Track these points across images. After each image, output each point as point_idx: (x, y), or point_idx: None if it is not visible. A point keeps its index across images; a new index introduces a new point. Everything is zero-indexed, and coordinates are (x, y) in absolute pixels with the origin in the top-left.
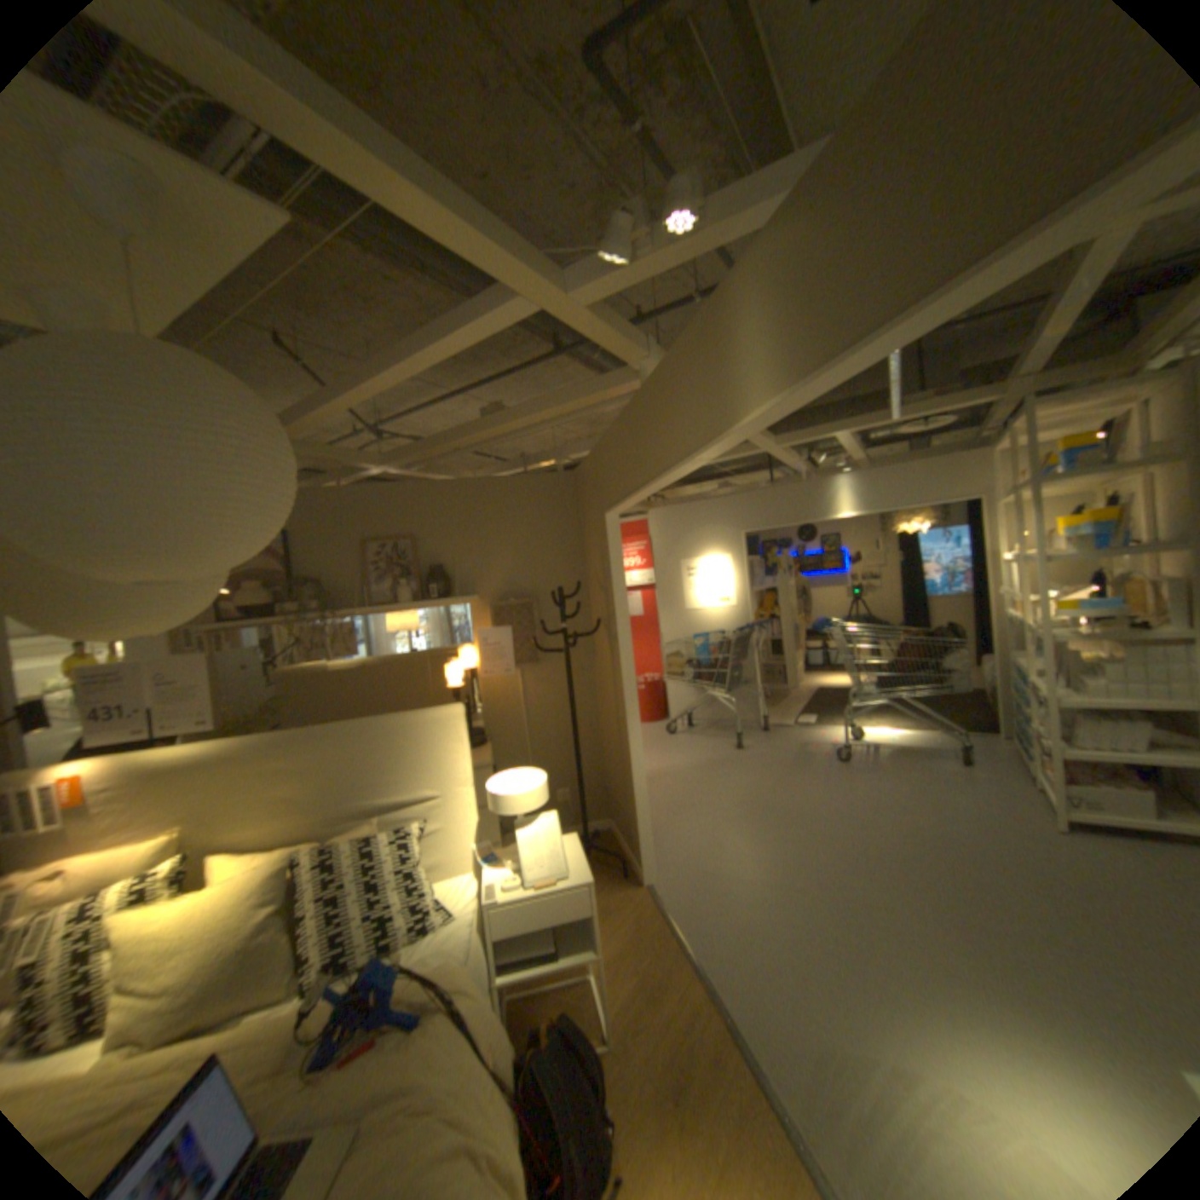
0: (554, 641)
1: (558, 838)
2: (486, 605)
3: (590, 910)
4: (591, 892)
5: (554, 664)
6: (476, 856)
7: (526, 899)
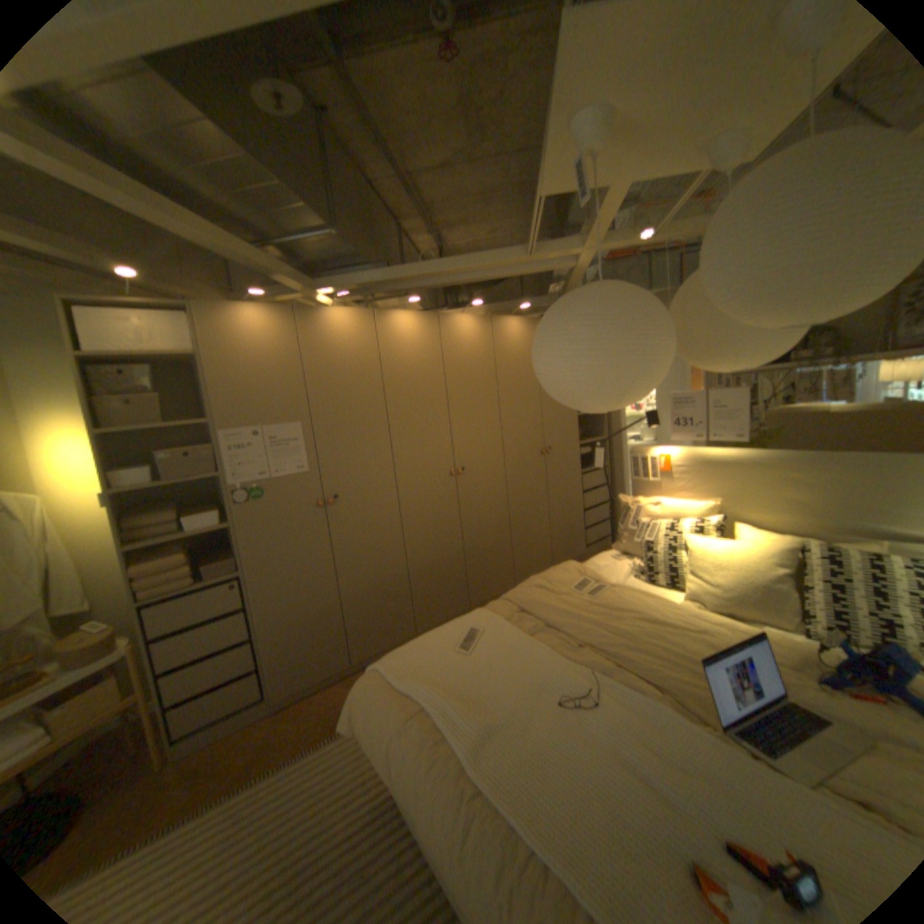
0: None
1: None
2: None
3: None
4: None
5: None
6: None
7: None
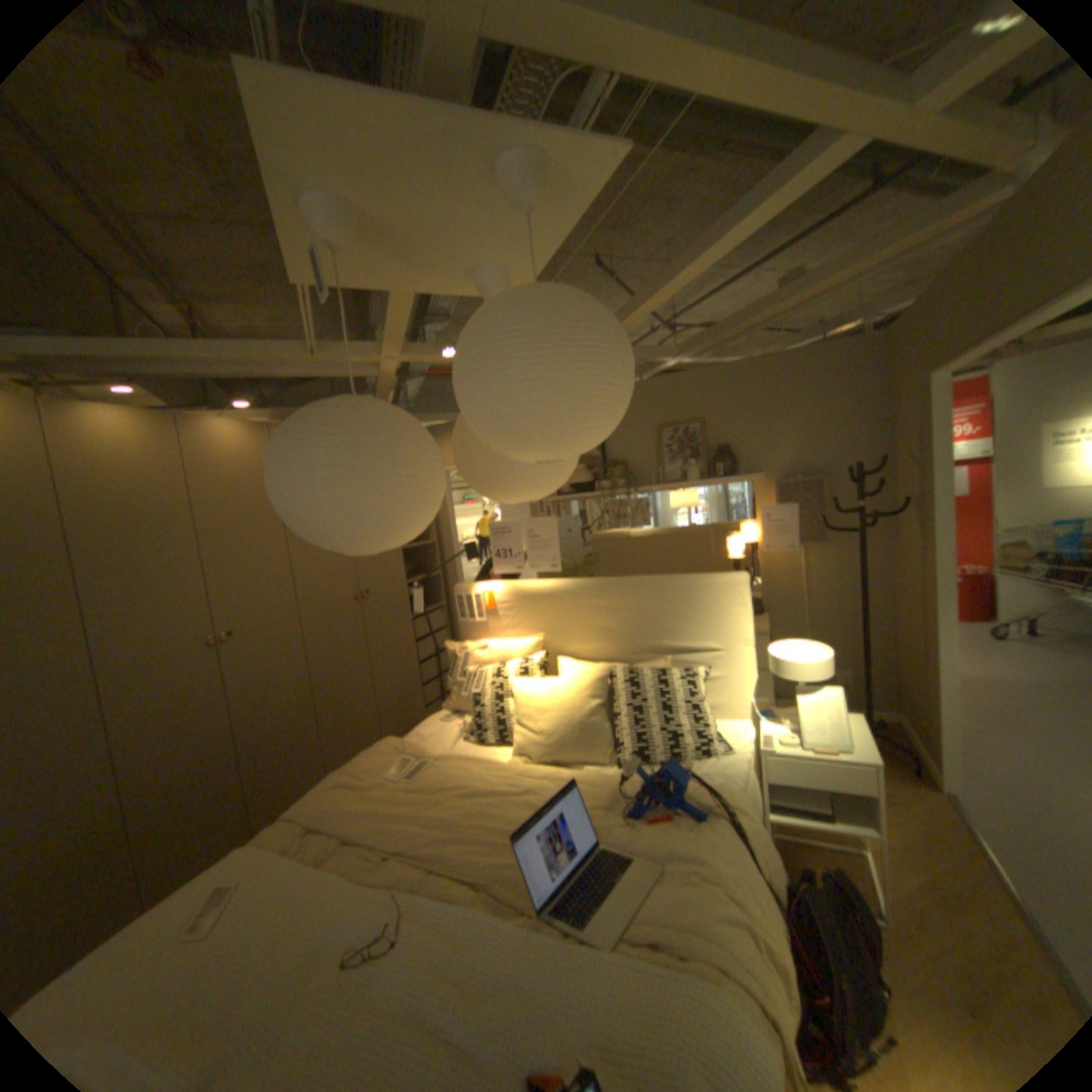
0: (846, 520)
1: (844, 714)
2: (771, 482)
3: (878, 791)
4: (880, 774)
5: (845, 544)
6: (756, 708)
7: (805, 758)
